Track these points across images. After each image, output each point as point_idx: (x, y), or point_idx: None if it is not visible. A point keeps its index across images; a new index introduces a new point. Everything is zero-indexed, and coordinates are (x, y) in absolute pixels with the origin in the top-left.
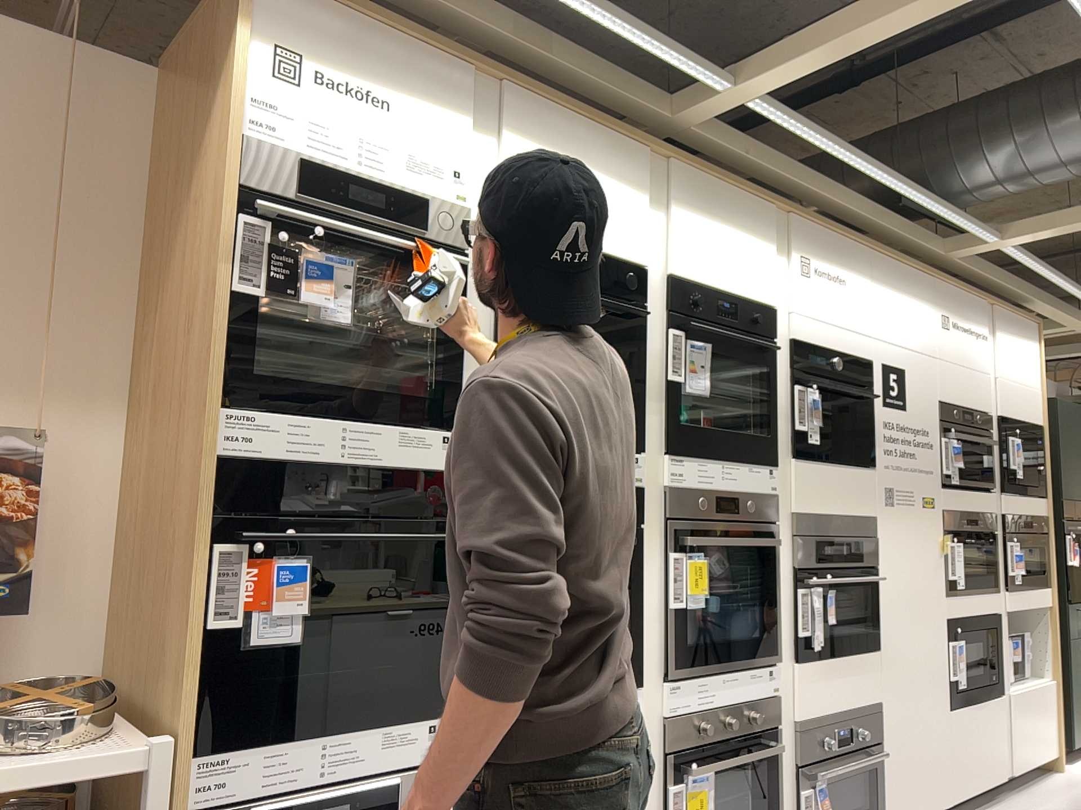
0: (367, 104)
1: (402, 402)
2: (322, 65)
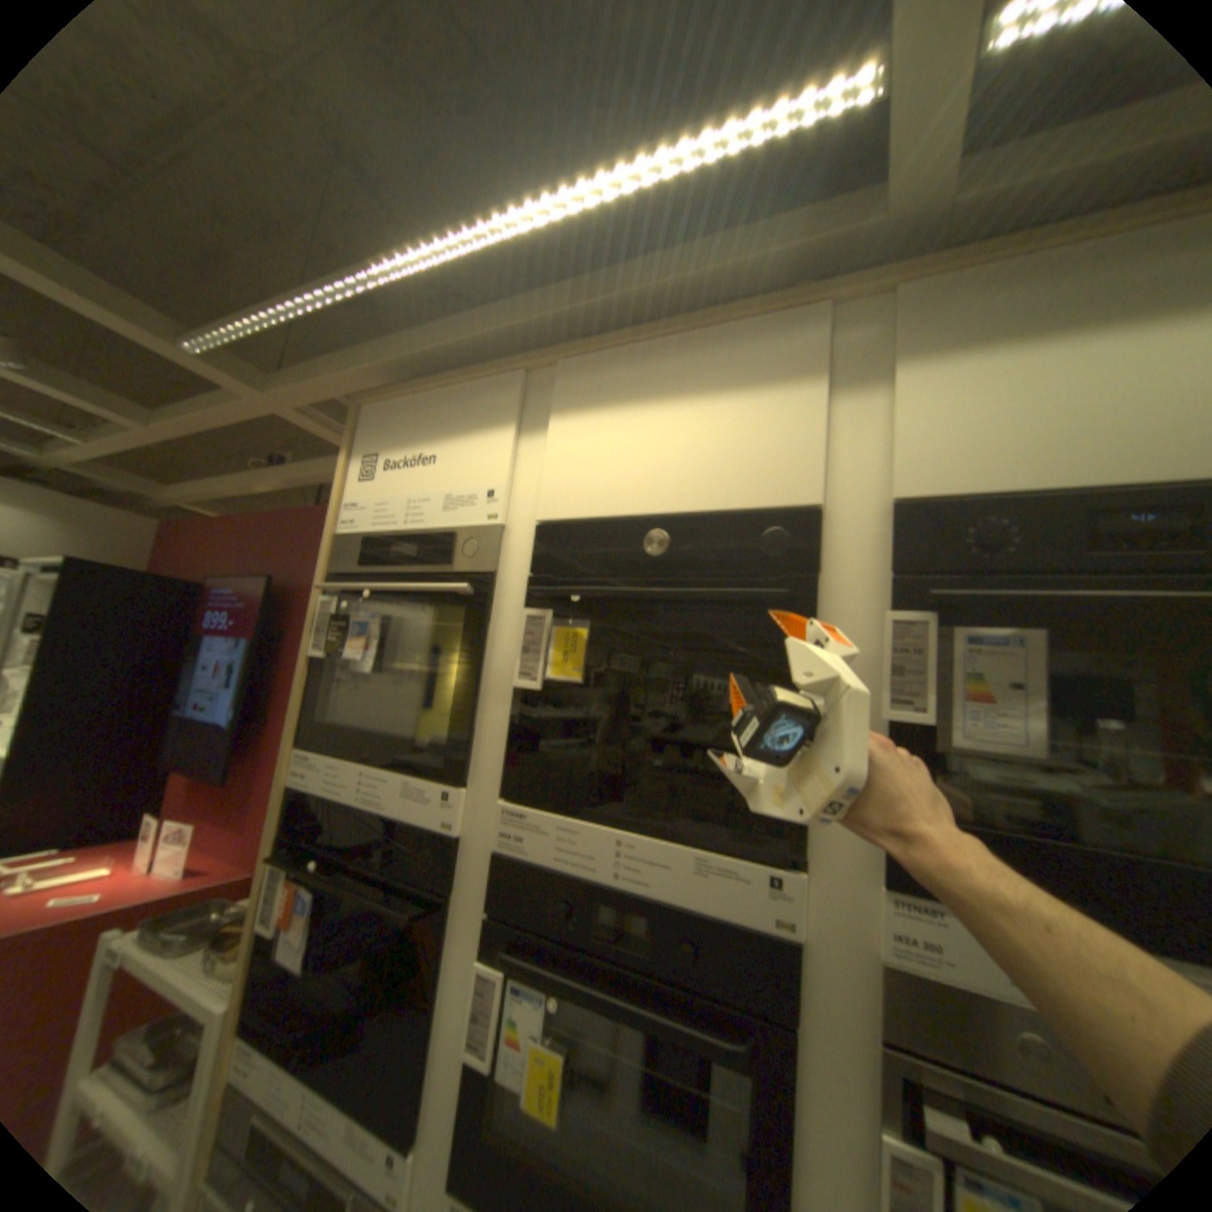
0: (410, 457)
1: (405, 750)
2: (382, 445)
